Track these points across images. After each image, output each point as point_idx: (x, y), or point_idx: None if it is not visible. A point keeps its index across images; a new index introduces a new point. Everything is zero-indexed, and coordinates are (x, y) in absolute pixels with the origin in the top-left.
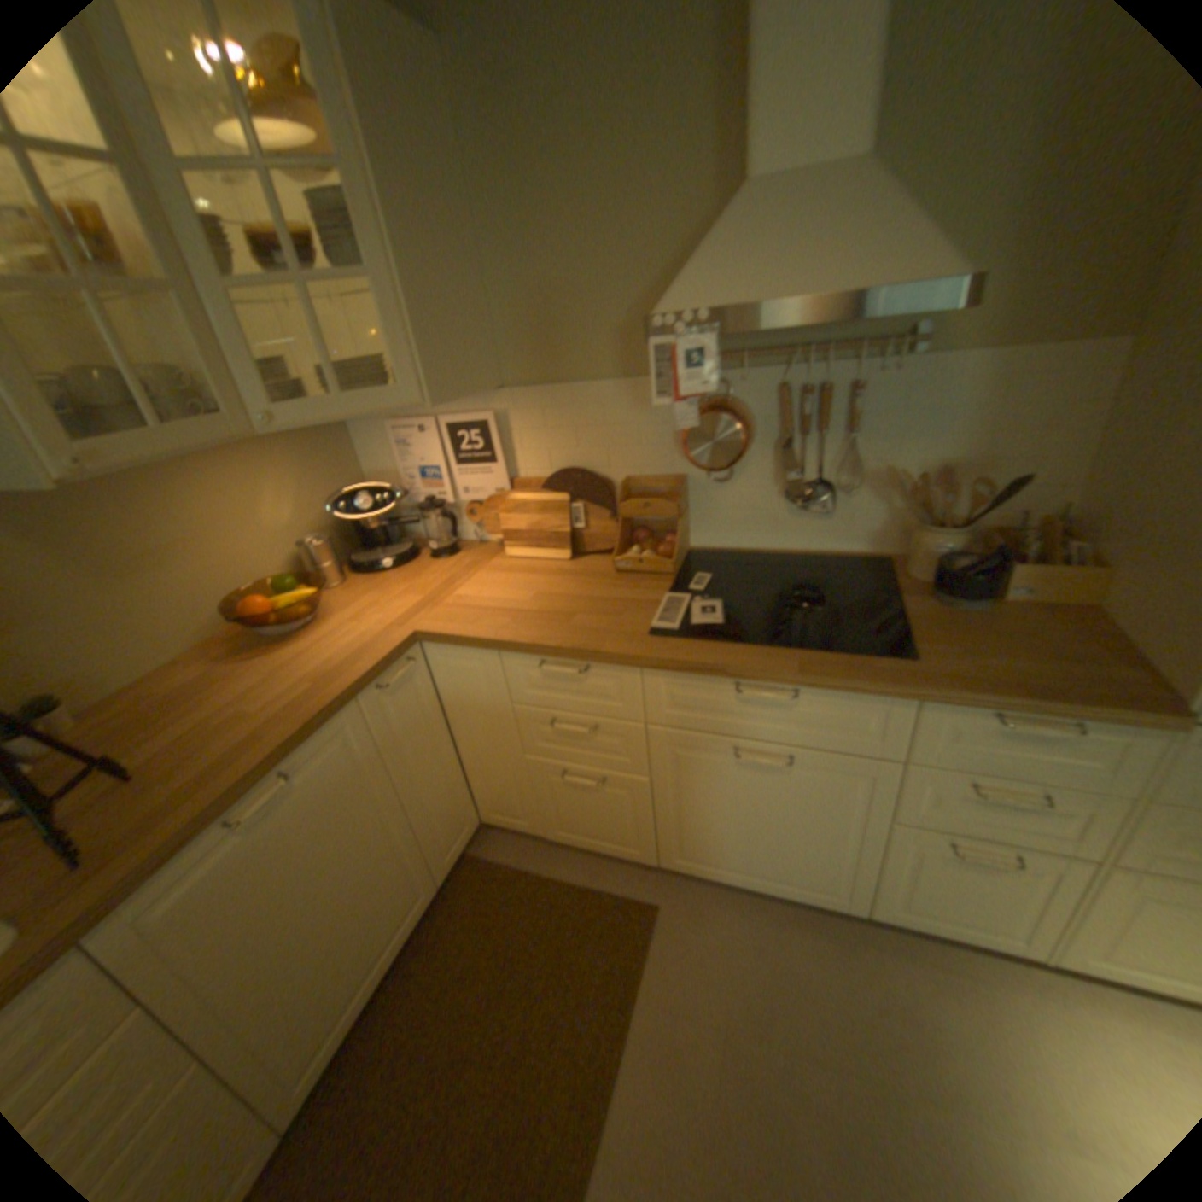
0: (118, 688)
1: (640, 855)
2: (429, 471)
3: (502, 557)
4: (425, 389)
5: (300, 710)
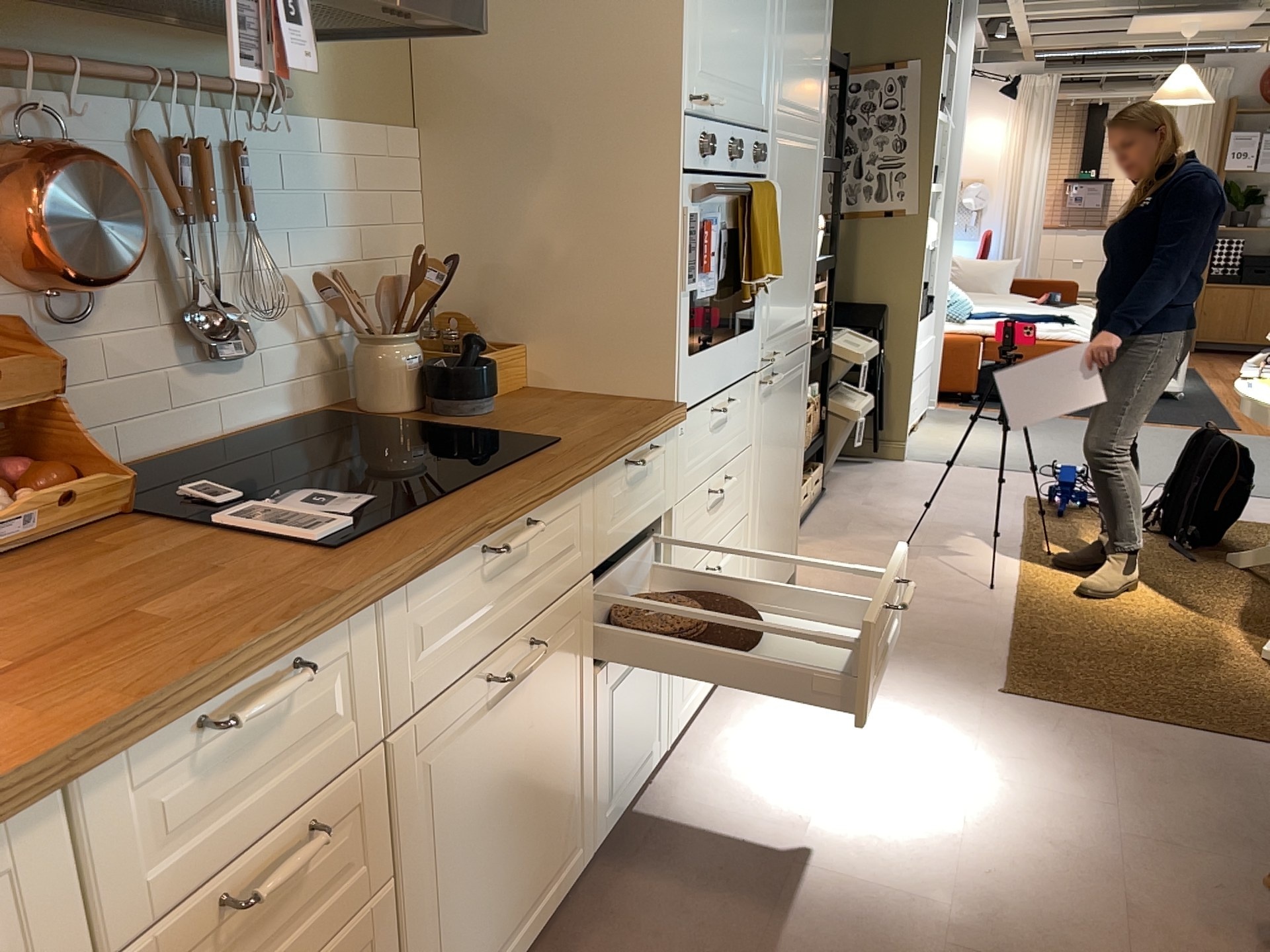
0: None
1: None
2: None
3: None
4: None
5: None
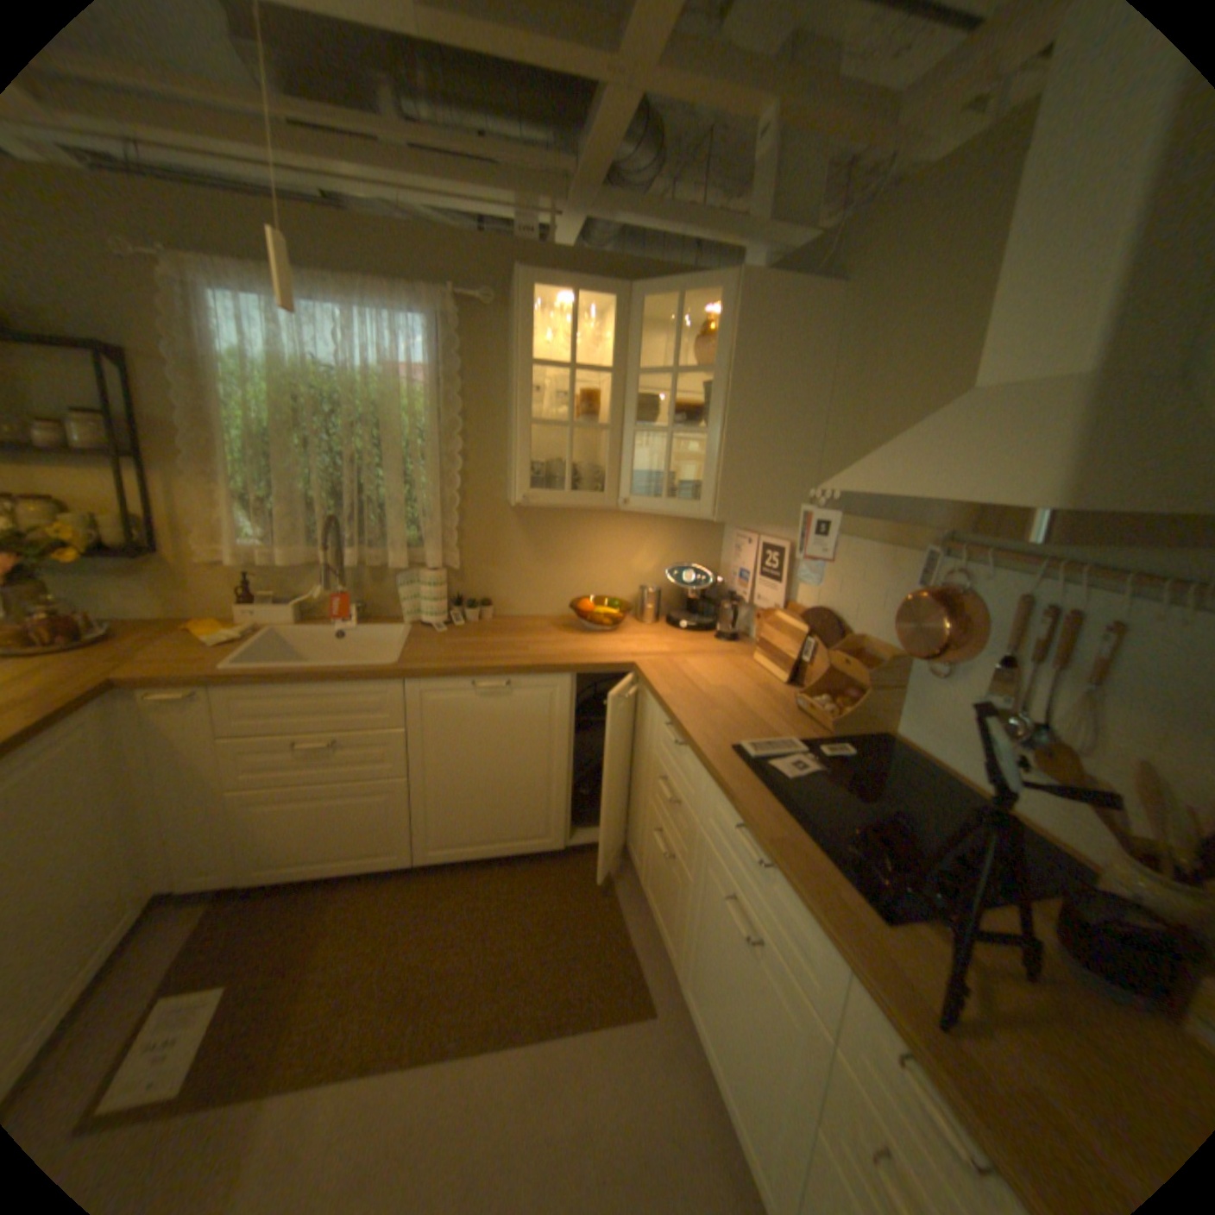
0: (517, 615)
1: (673, 962)
2: (743, 575)
3: (749, 659)
4: (717, 511)
5: (540, 660)
